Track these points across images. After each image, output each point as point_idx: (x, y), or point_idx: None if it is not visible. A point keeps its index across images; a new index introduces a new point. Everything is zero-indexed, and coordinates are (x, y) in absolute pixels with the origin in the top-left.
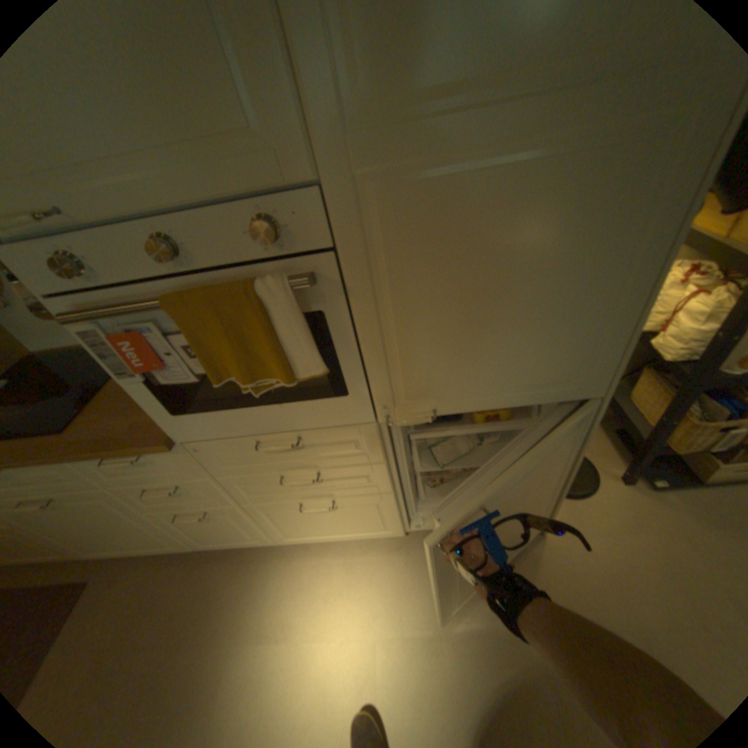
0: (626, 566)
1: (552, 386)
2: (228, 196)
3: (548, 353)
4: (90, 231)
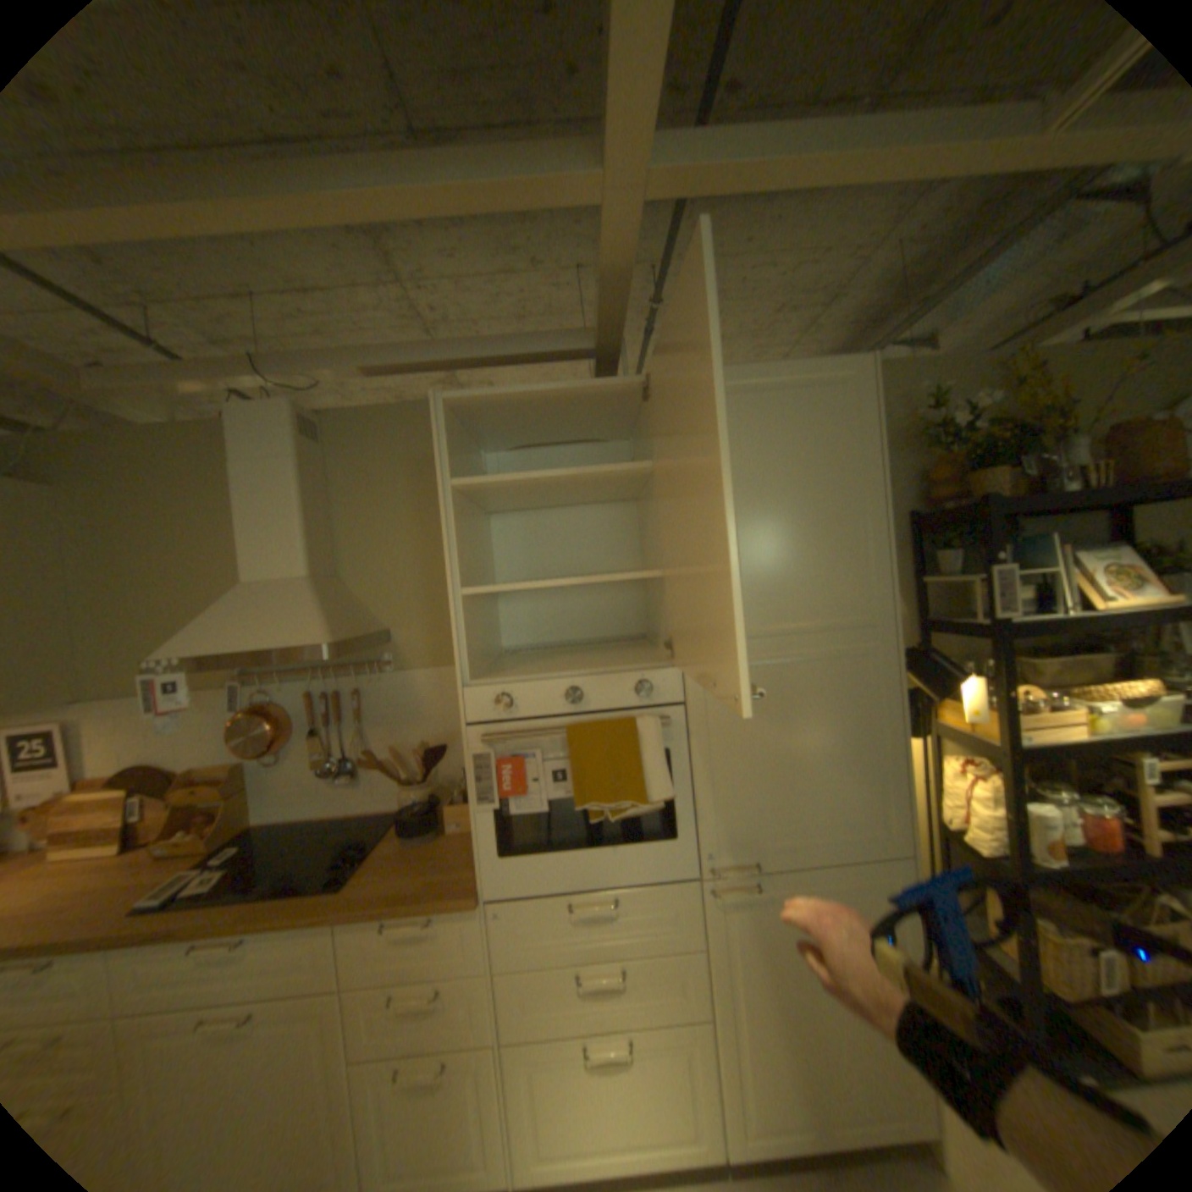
0: None
1: (864, 841)
2: (626, 669)
3: (849, 801)
4: (533, 683)
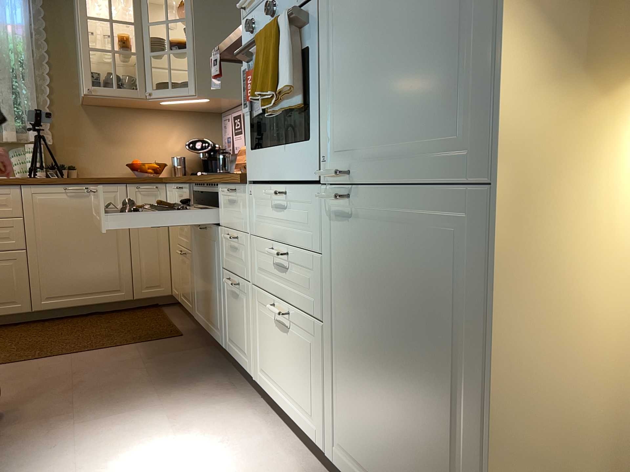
0: None
1: (446, 151)
2: None
3: (433, 89)
4: (264, 5)
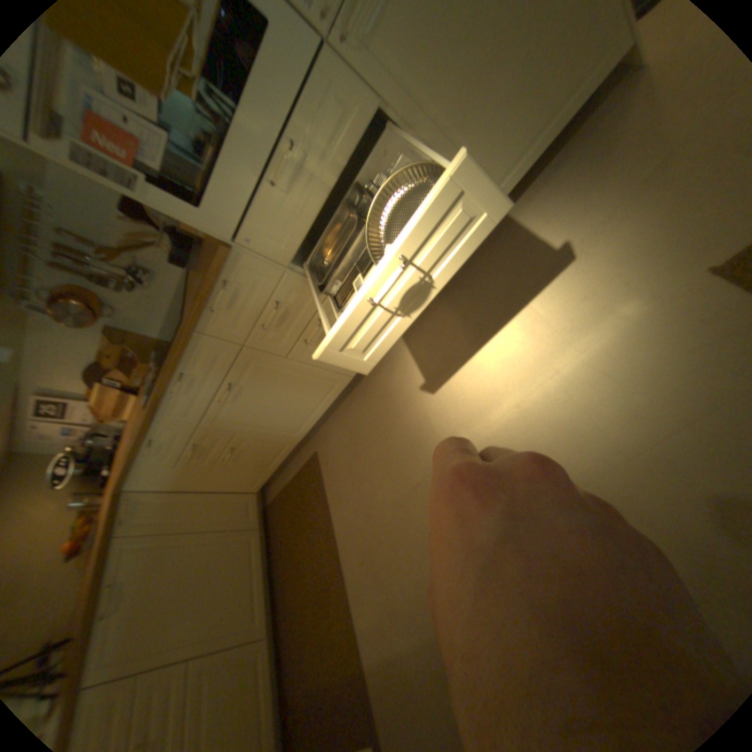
0: None
1: None
2: None
3: None
4: None
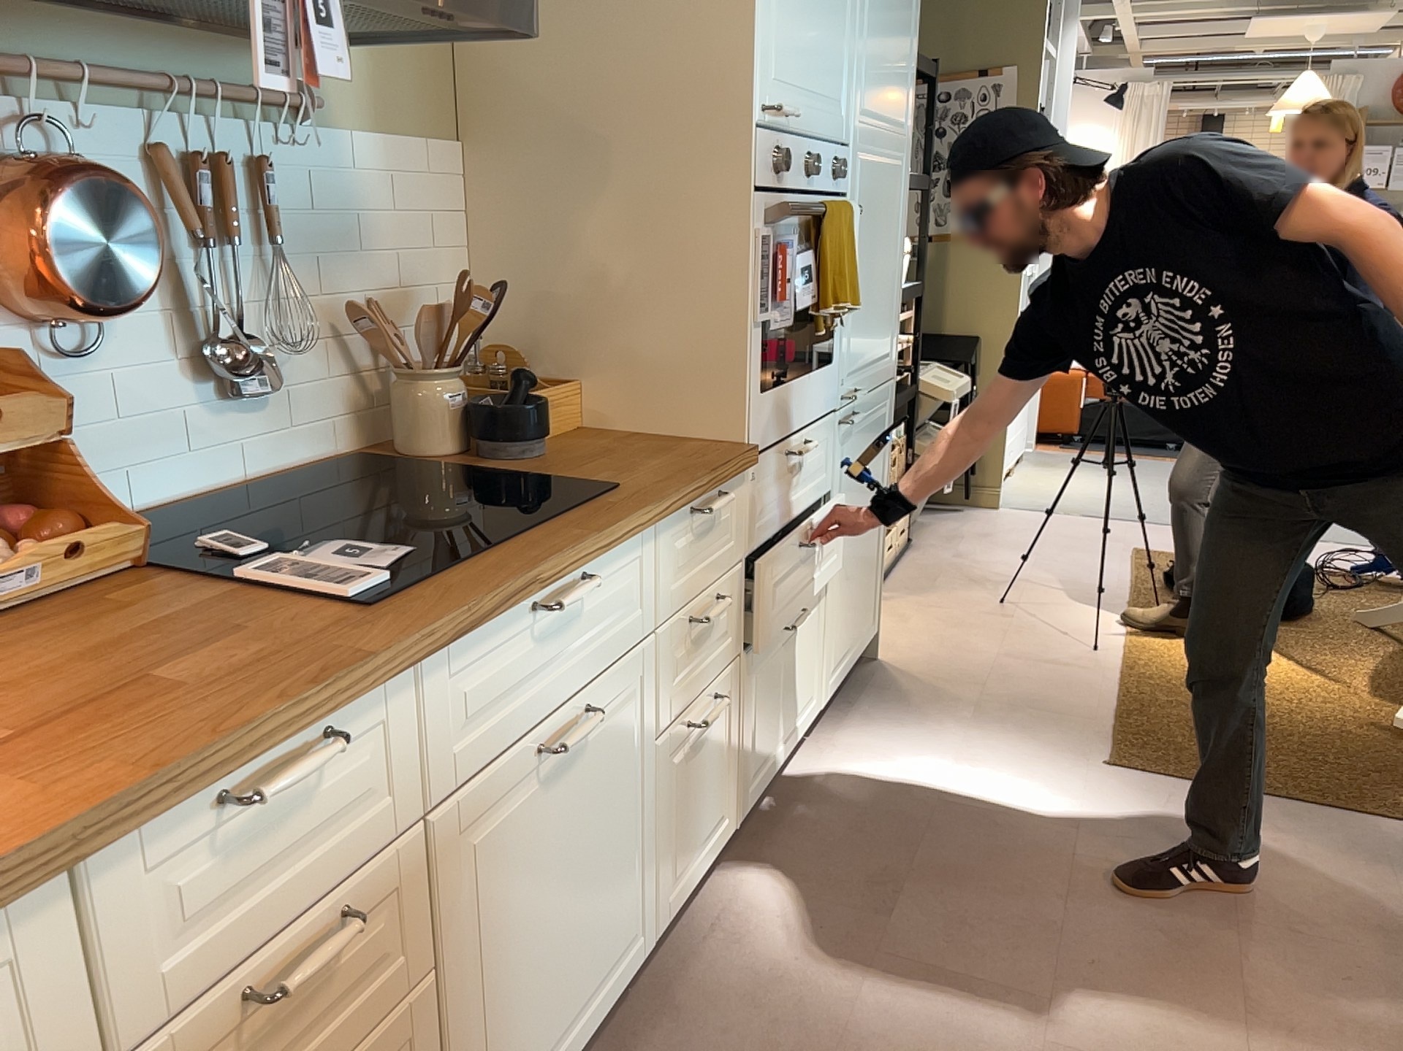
0: (936, 636)
1: (884, 361)
2: (825, 144)
3: (885, 320)
4: (790, 141)
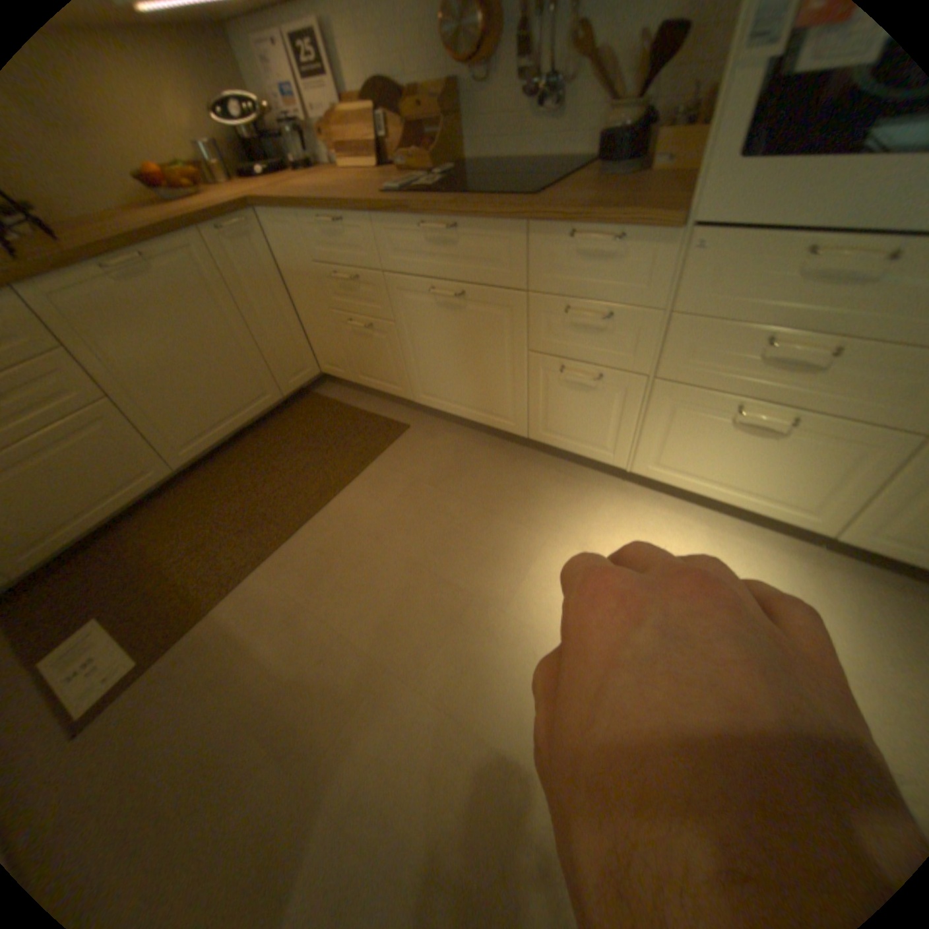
0: None
1: None
2: None
3: None
4: None
